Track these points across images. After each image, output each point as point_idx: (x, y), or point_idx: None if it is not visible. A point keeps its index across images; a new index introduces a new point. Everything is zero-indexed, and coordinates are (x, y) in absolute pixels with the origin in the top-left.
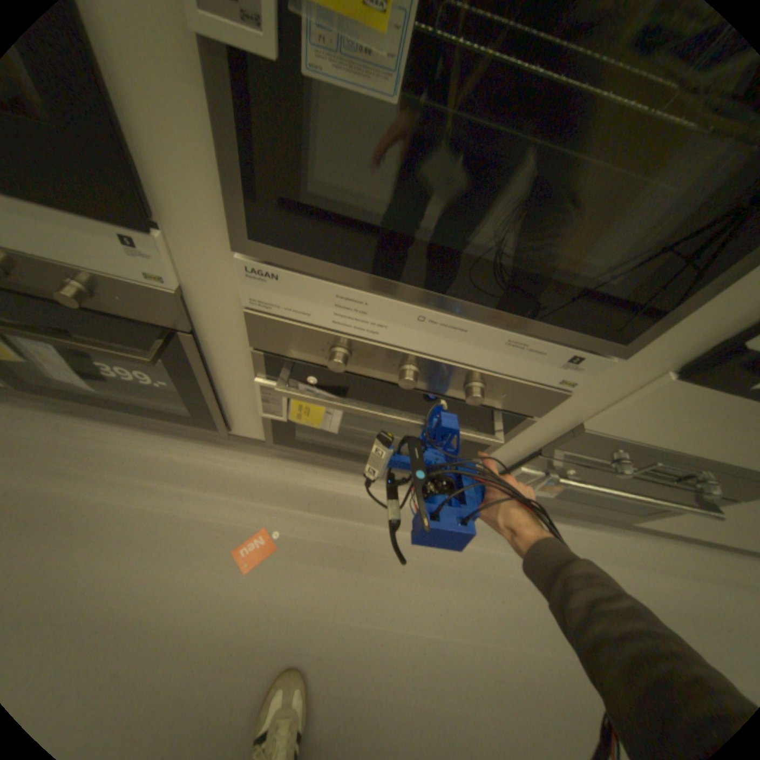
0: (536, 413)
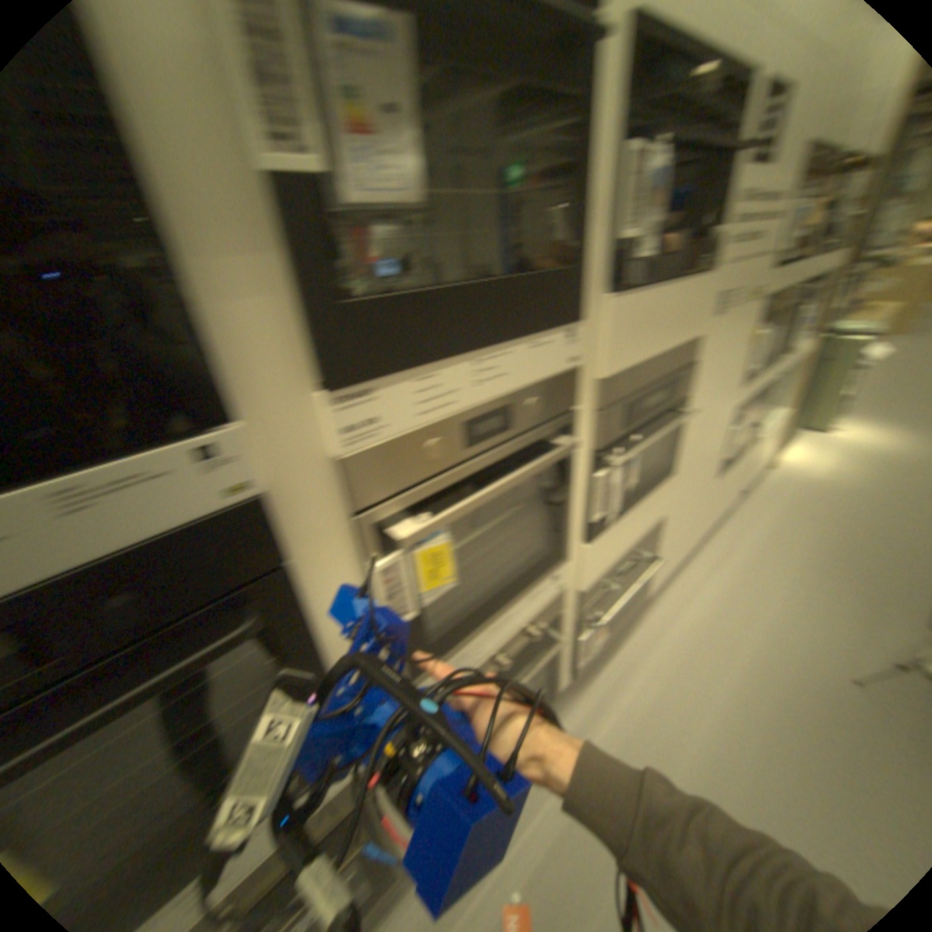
0: (561, 611)
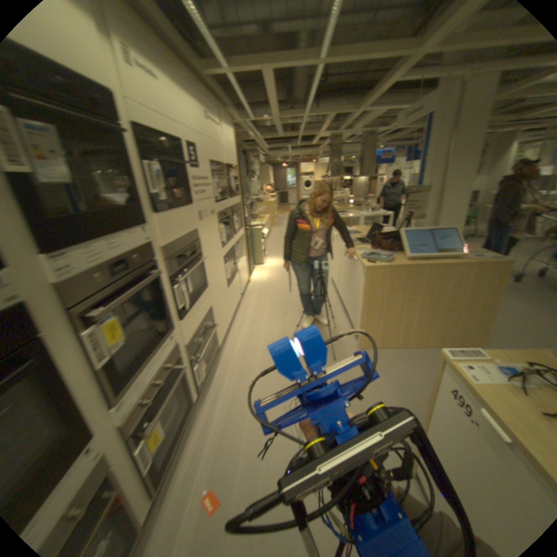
0: (179, 355)
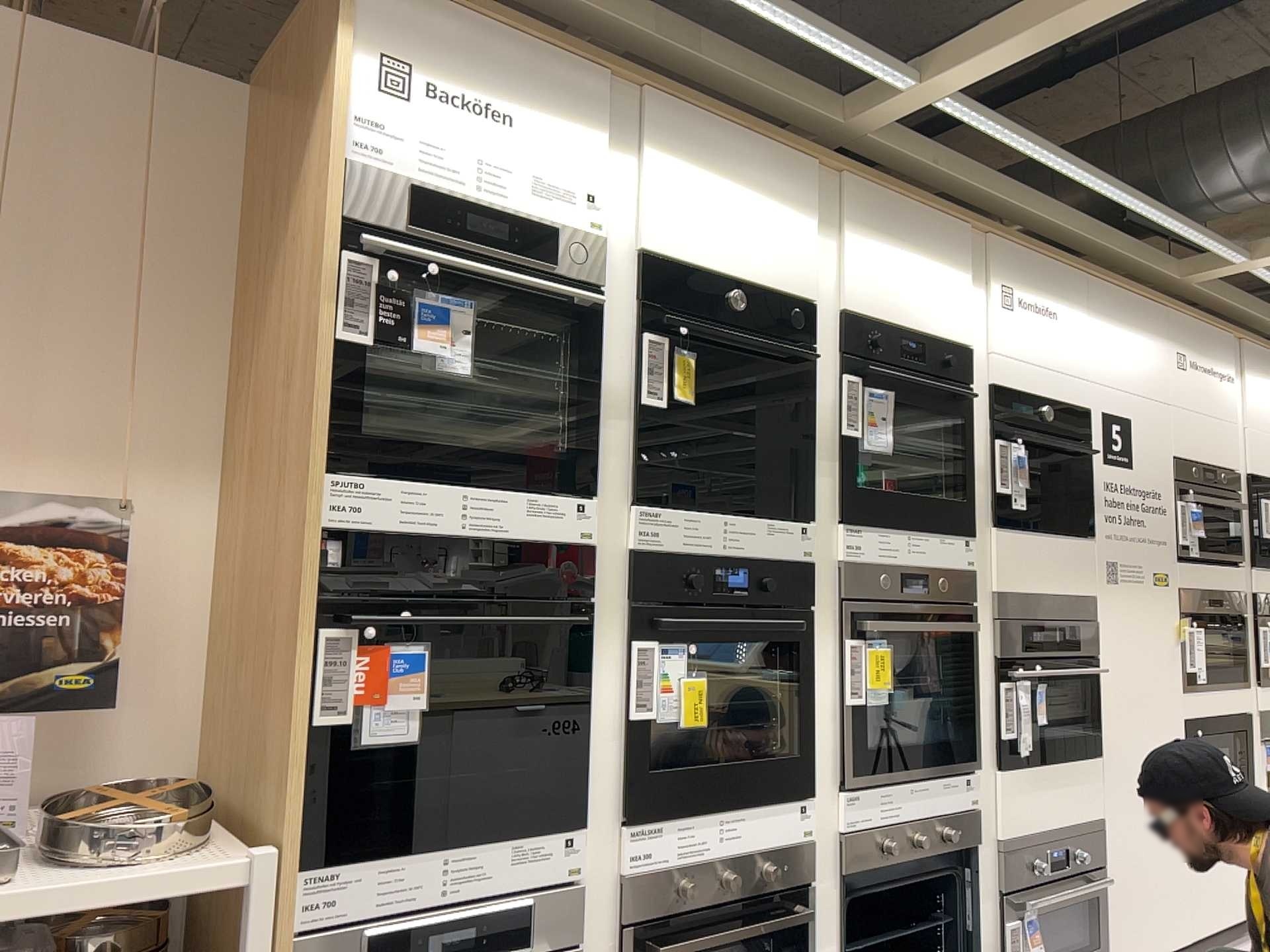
0: (976, 842)
